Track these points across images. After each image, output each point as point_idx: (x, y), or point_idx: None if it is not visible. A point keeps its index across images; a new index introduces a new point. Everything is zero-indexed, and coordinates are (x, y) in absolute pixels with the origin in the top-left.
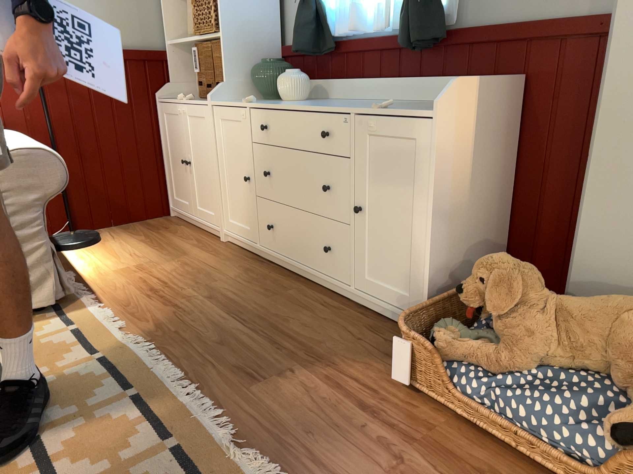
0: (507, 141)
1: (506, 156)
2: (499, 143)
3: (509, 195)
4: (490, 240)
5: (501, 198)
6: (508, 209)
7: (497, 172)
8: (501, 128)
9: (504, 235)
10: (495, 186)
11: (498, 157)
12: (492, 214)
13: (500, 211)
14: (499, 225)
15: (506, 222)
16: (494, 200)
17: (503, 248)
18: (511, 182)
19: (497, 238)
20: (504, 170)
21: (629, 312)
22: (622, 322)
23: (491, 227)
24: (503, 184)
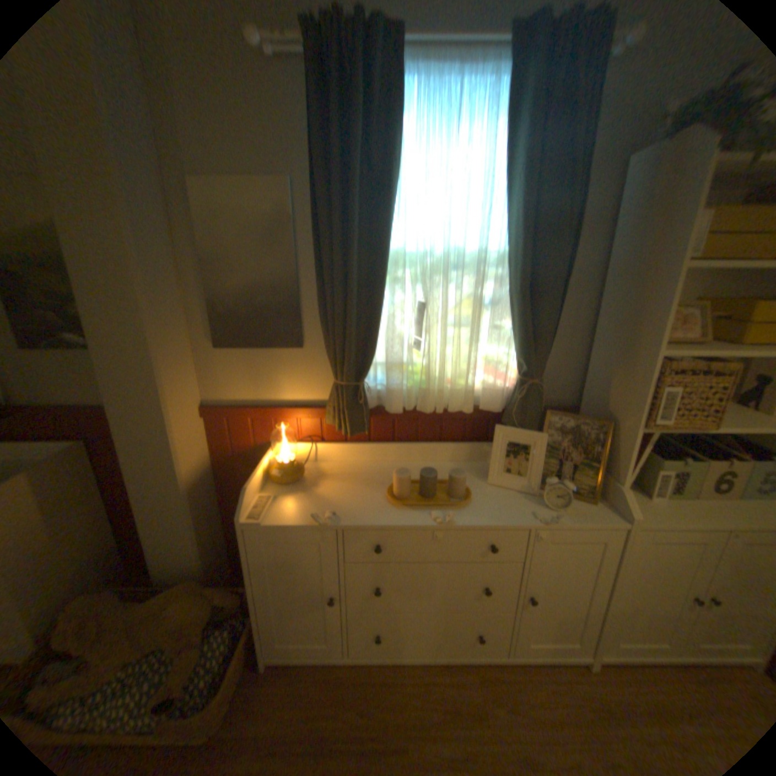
0: (85, 486)
1: (88, 495)
2: (76, 492)
3: (105, 514)
4: (97, 553)
5: (97, 521)
6: (107, 523)
7: (82, 511)
8: (72, 483)
9: (112, 539)
10: (85, 520)
11: (79, 501)
12: (91, 537)
13: (99, 530)
14: (102, 538)
15: (110, 531)
16: (88, 528)
17: (114, 547)
18: (102, 506)
19: (105, 546)
20: (91, 504)
21: (167, 608)
22: (164, 618)
23: (94, 545)
24: (94, 513)
